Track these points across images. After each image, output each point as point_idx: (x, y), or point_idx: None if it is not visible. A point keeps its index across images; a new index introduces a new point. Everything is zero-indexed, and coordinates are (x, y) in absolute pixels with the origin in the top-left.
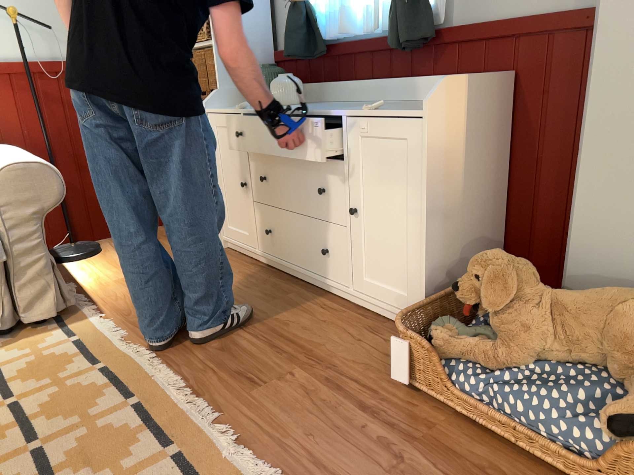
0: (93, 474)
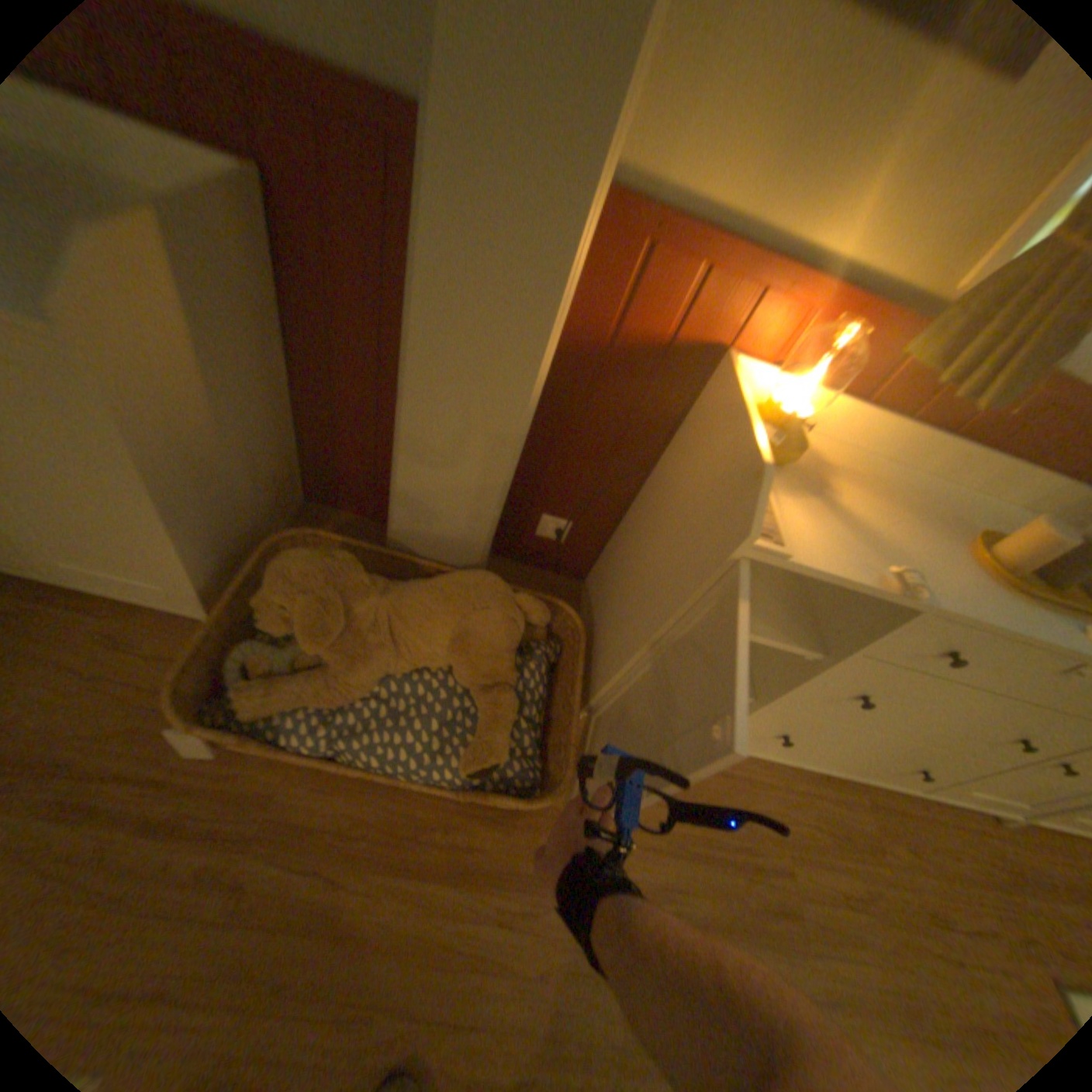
0: None
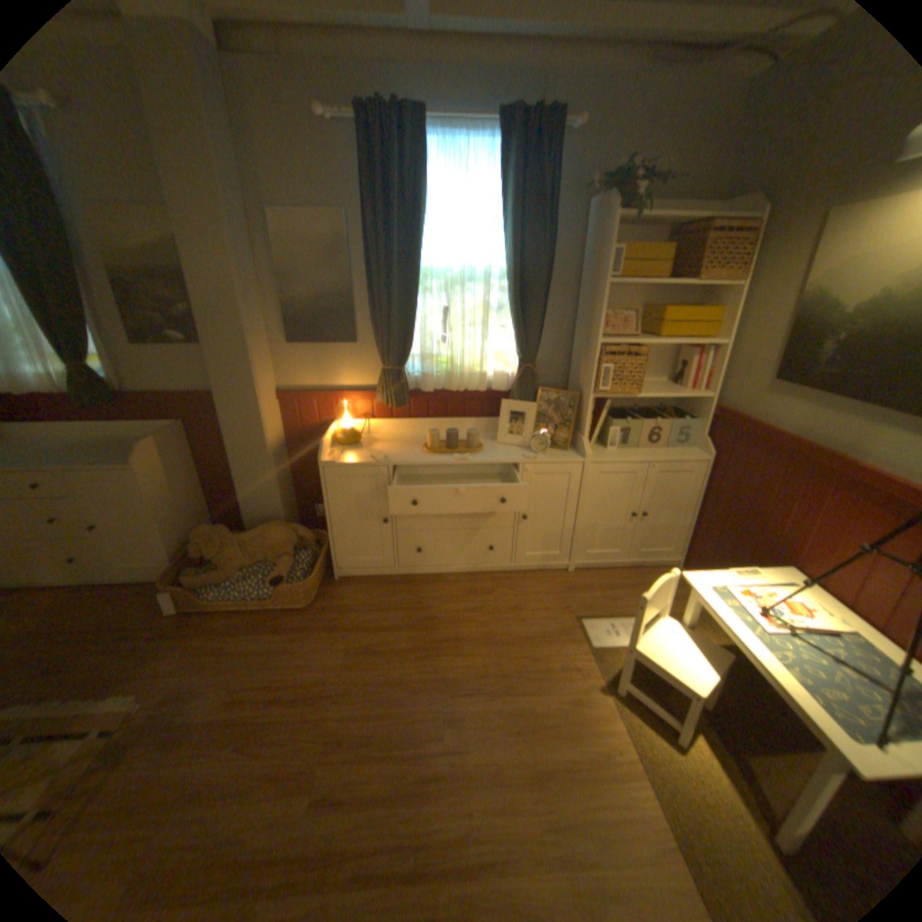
0: None
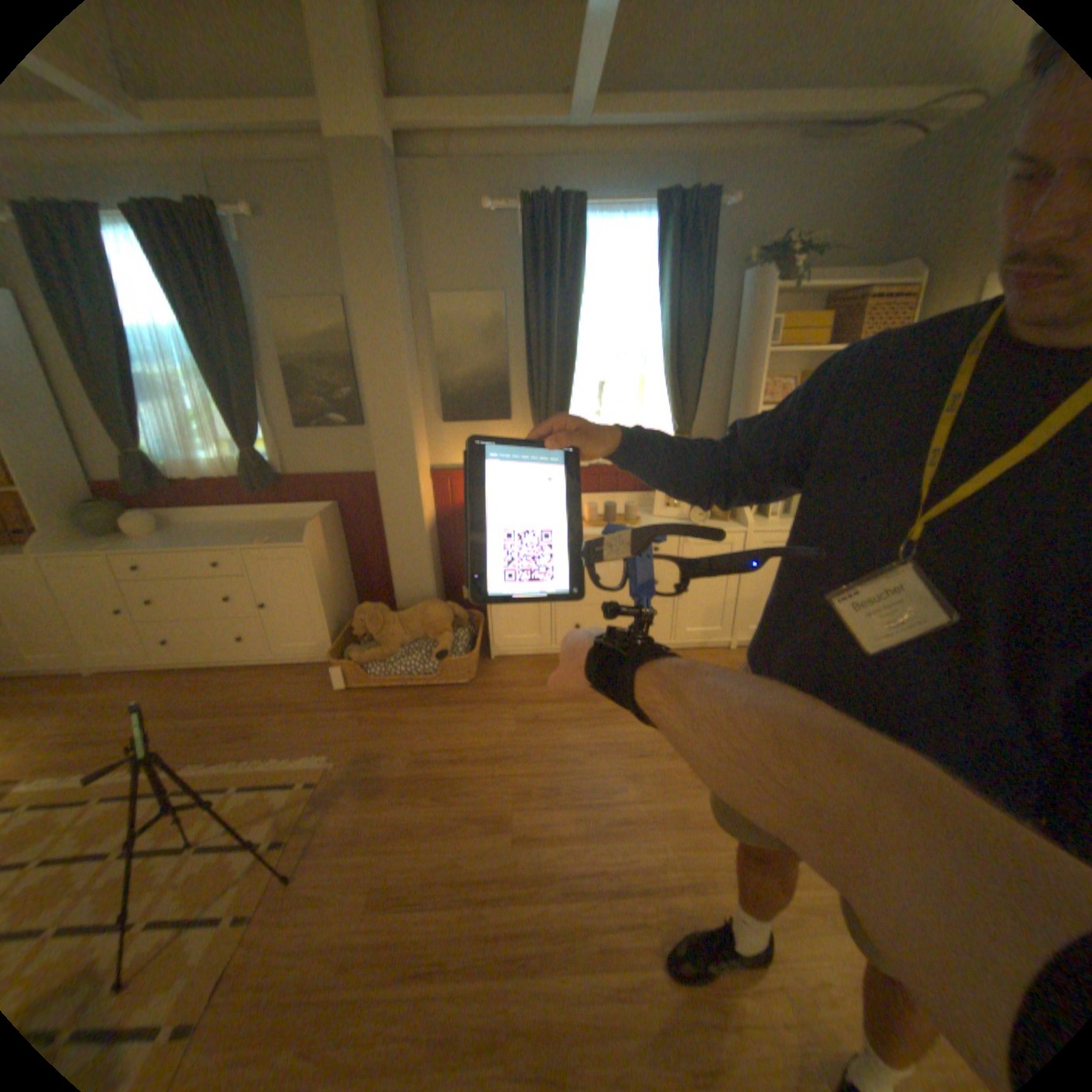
0: (190, 830)
